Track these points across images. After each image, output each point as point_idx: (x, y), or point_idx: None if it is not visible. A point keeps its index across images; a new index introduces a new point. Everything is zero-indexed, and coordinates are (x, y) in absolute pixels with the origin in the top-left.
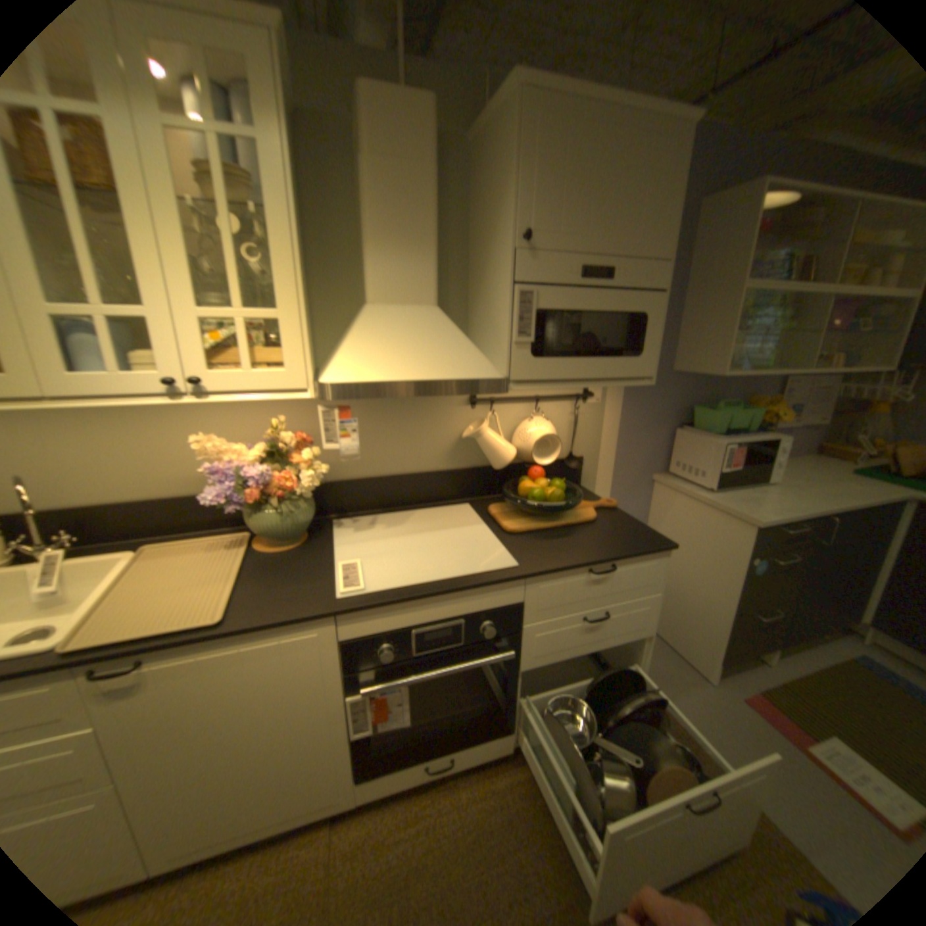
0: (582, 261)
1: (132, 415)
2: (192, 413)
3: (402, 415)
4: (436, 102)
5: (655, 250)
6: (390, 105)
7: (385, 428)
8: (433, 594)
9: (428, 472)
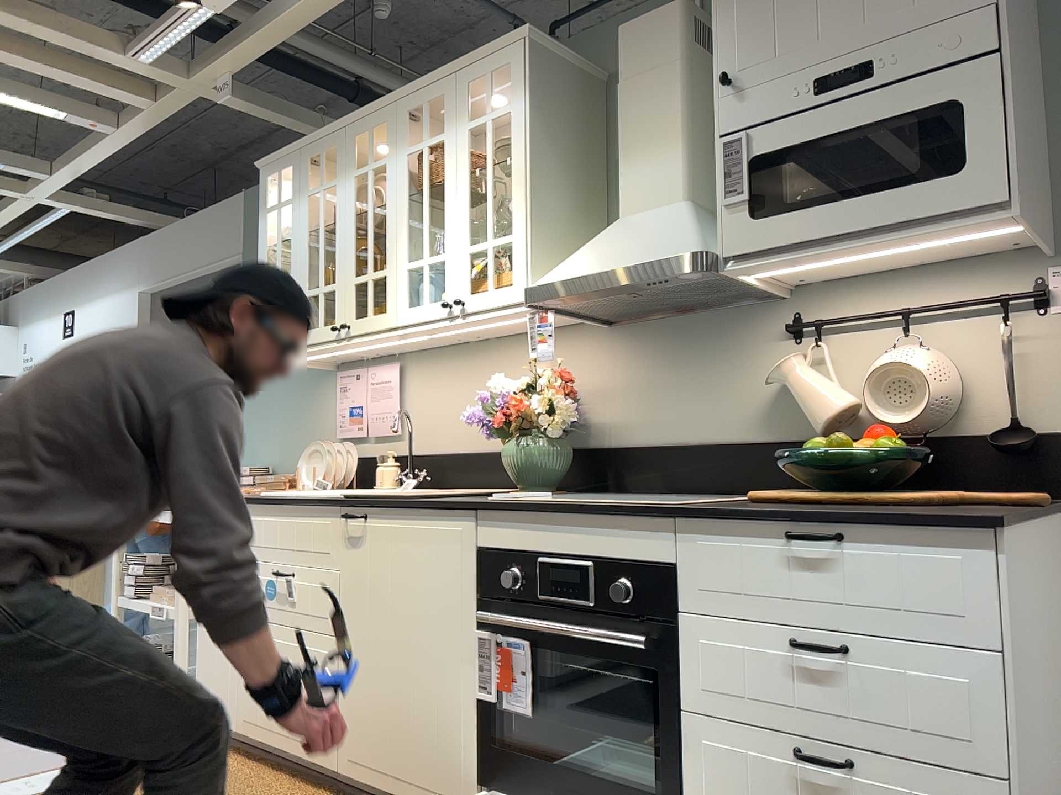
0: (810, 77)
1: (480, 372)
2: (514, 367)
3: (697, 360)
4: (683, 7)
5: (946, 7)
6: (640, 35)
7: (677, 378)
8: (555, 507)
9: (732, 444)
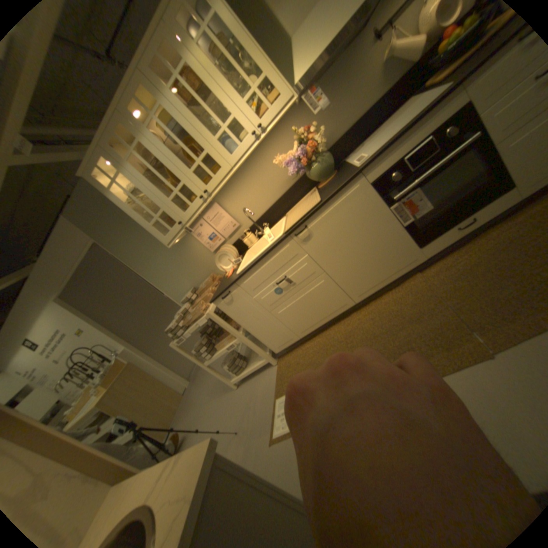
0: None
1: (255, 172)
2: (269, 157)
3: (345, 83)
4: None
5: None
6: None
7: (342, 97)
8: (405, 131)
9: (379, 100)
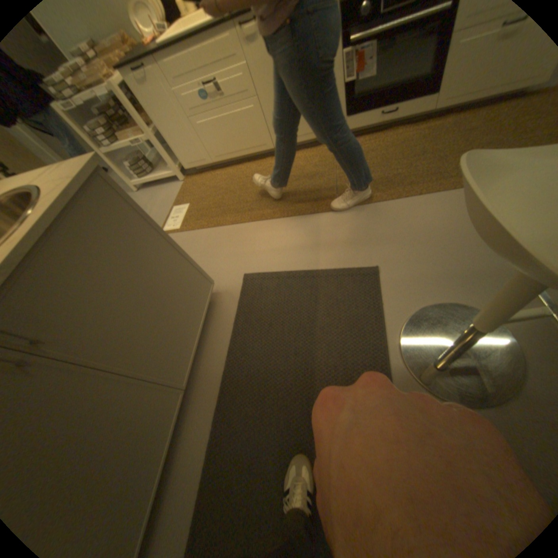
0: None
1: None
2: None
3: None
4: None
5: None
6: None
7: None
8: None
9: None
